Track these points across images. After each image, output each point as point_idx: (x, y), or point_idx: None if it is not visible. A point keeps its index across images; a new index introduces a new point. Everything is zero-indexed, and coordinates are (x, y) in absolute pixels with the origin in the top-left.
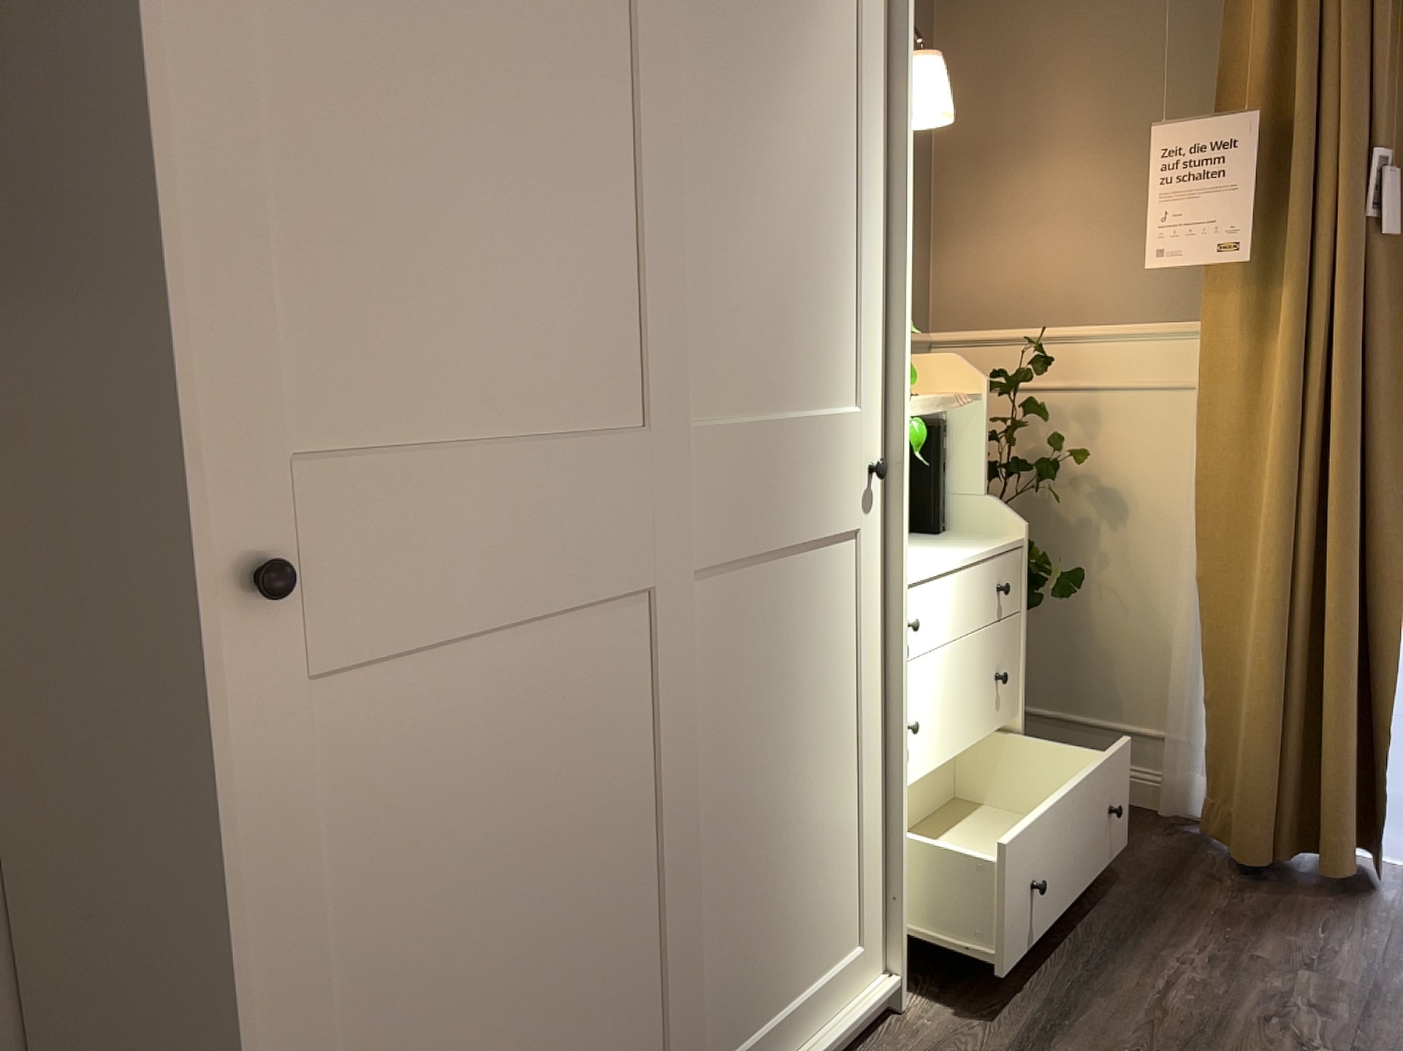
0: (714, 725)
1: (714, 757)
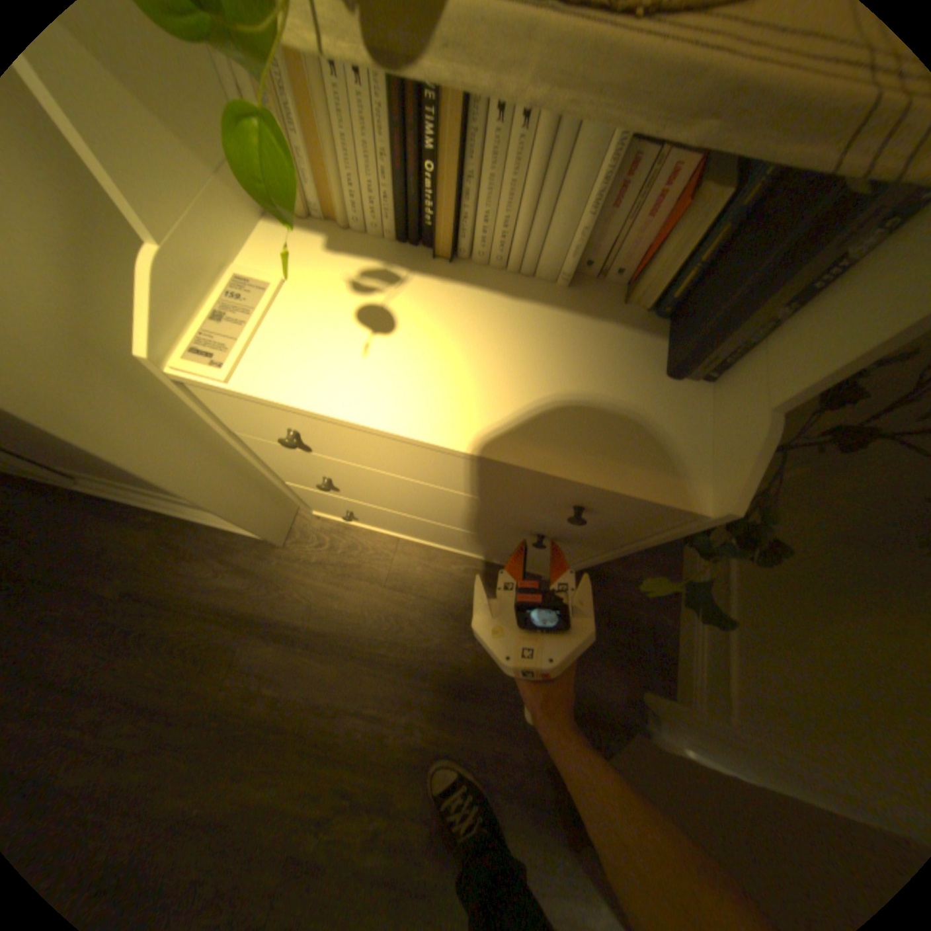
0: None
1: None
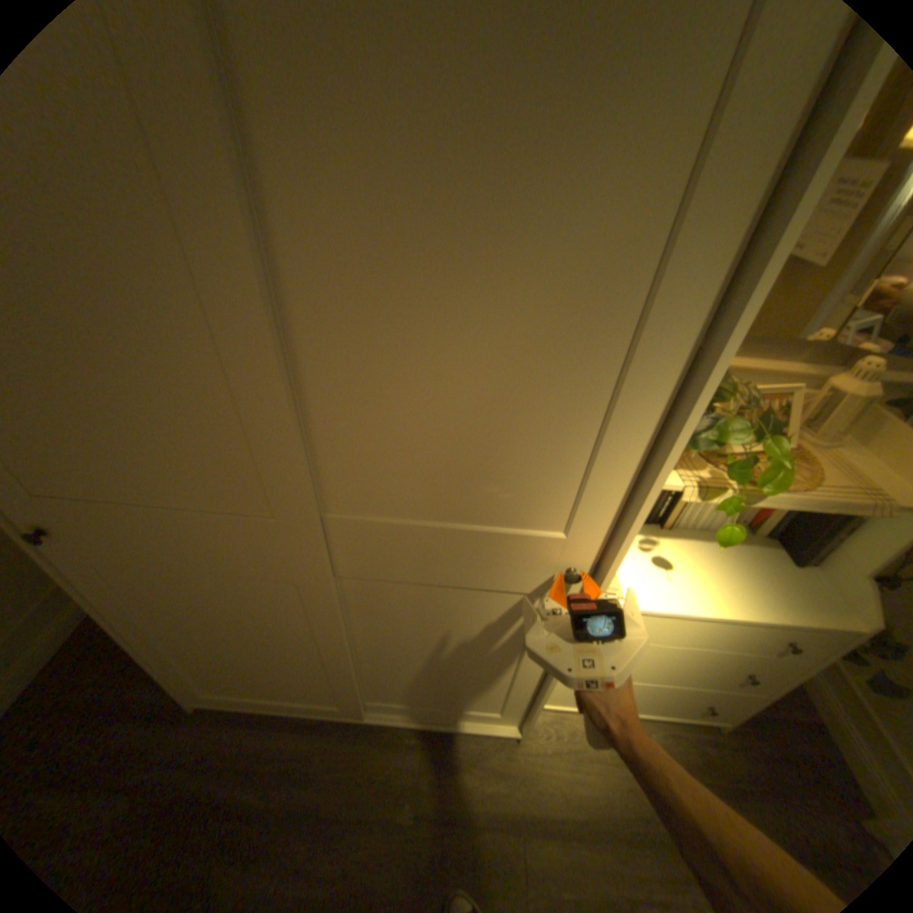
0: (370, 633)
1: (372, 642)
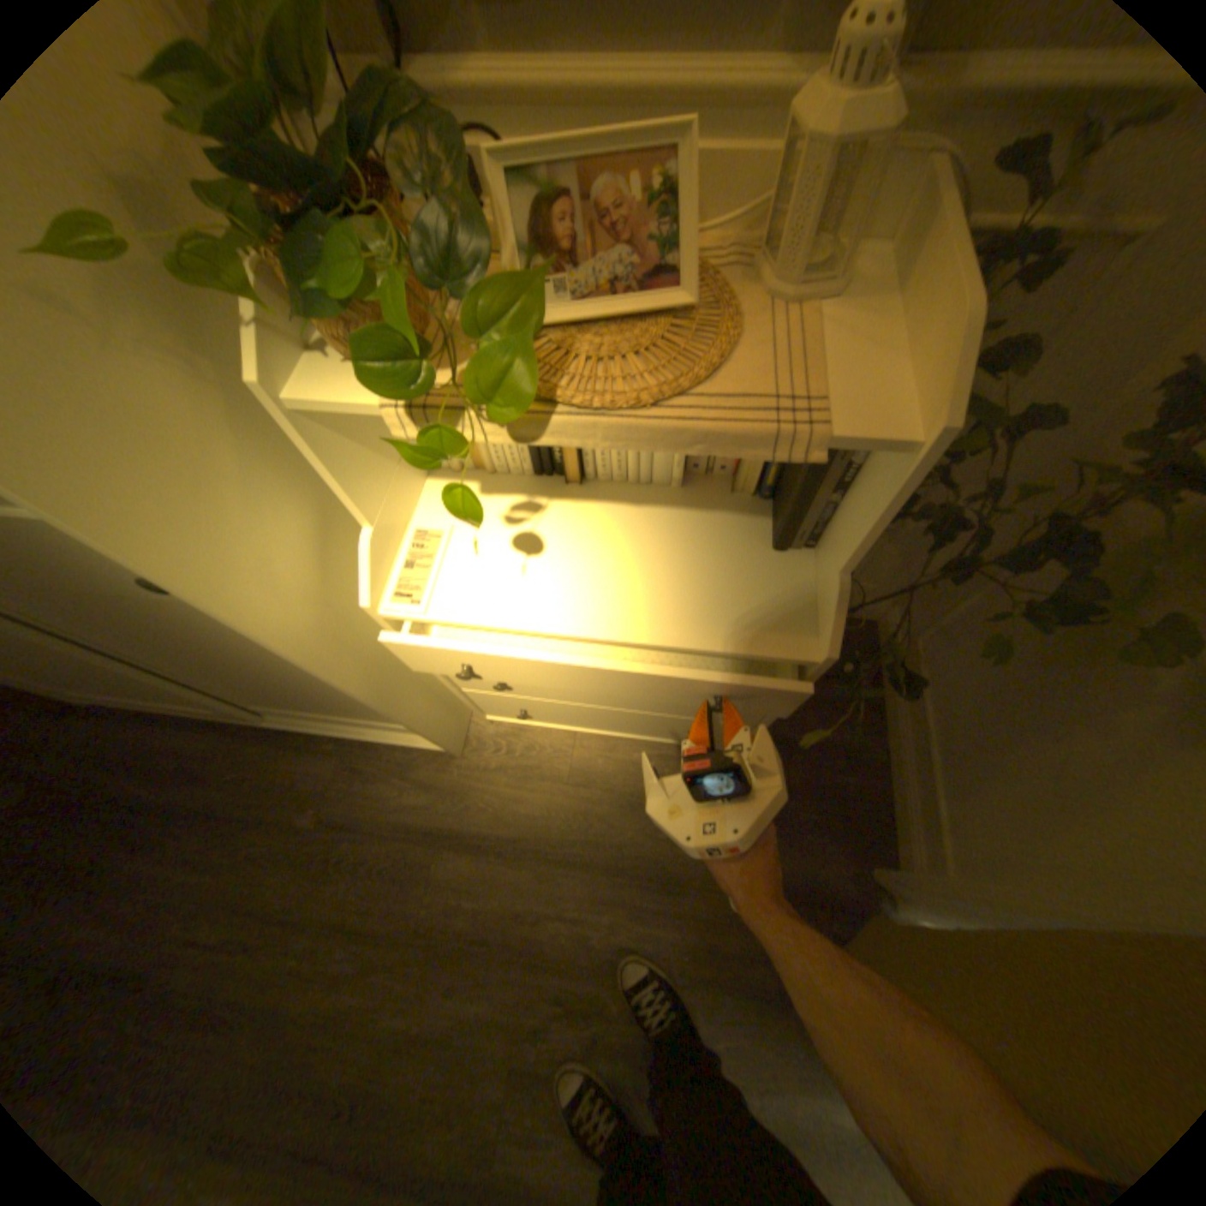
0: (105, 640)
1: (129, 650)
